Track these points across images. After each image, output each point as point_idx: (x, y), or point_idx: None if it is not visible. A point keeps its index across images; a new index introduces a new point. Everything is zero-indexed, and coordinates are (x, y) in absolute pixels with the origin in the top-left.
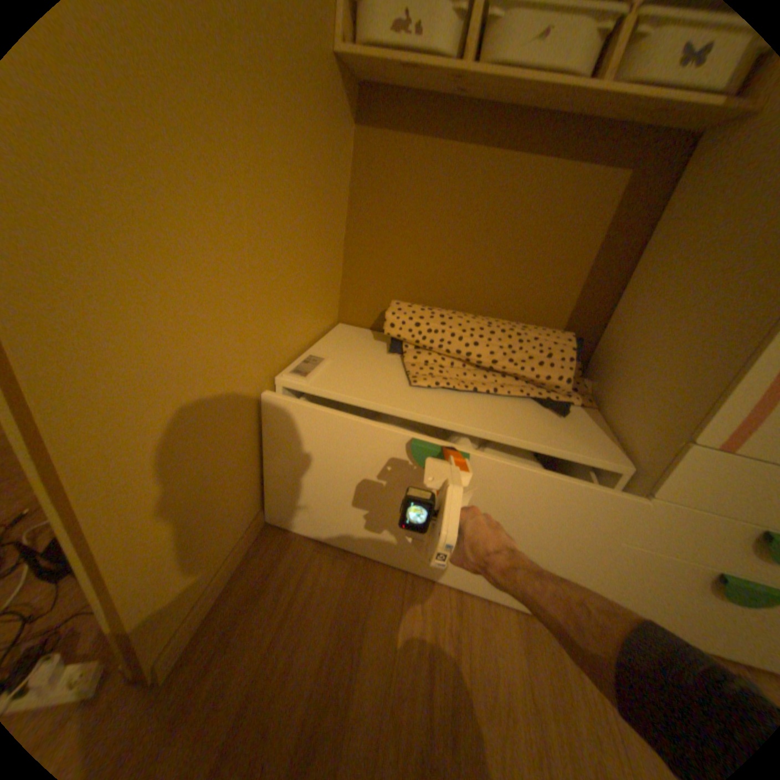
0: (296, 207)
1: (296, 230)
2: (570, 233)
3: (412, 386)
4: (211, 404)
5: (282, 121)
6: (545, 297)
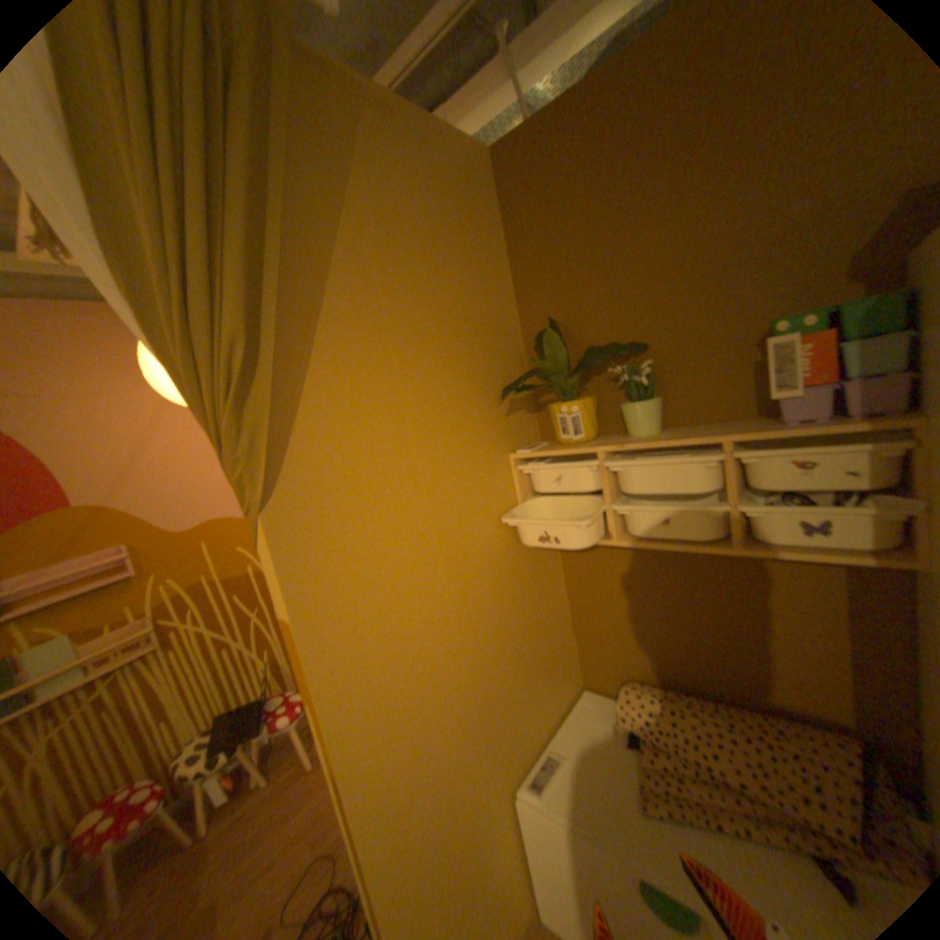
0: (513, 655)
1: (515, 669)
2: (801, 623)
3: (644, 814)
4: (463, 847)
5: (490, 625)
6: (806, 687)
